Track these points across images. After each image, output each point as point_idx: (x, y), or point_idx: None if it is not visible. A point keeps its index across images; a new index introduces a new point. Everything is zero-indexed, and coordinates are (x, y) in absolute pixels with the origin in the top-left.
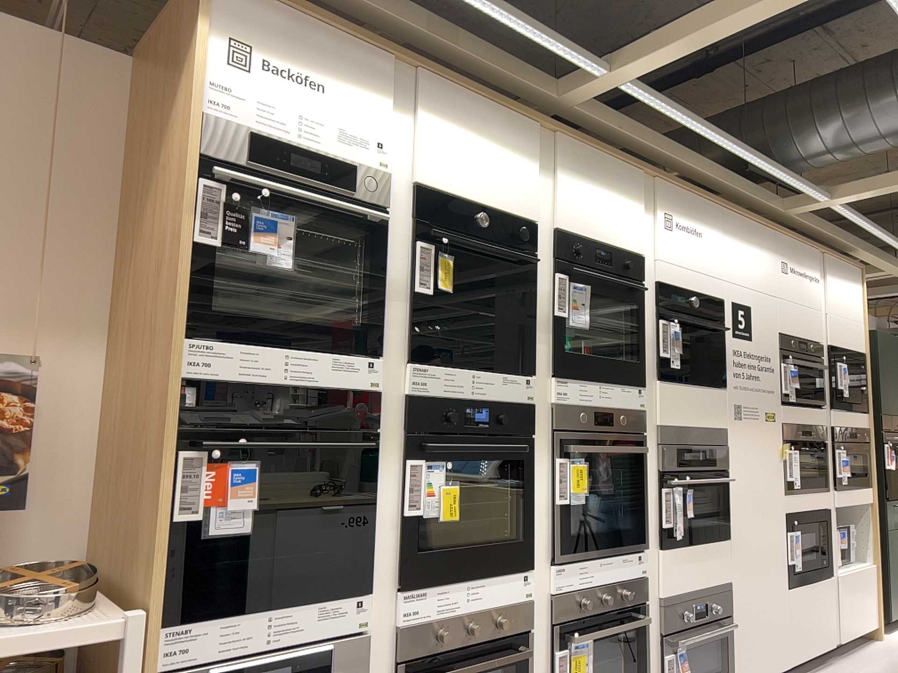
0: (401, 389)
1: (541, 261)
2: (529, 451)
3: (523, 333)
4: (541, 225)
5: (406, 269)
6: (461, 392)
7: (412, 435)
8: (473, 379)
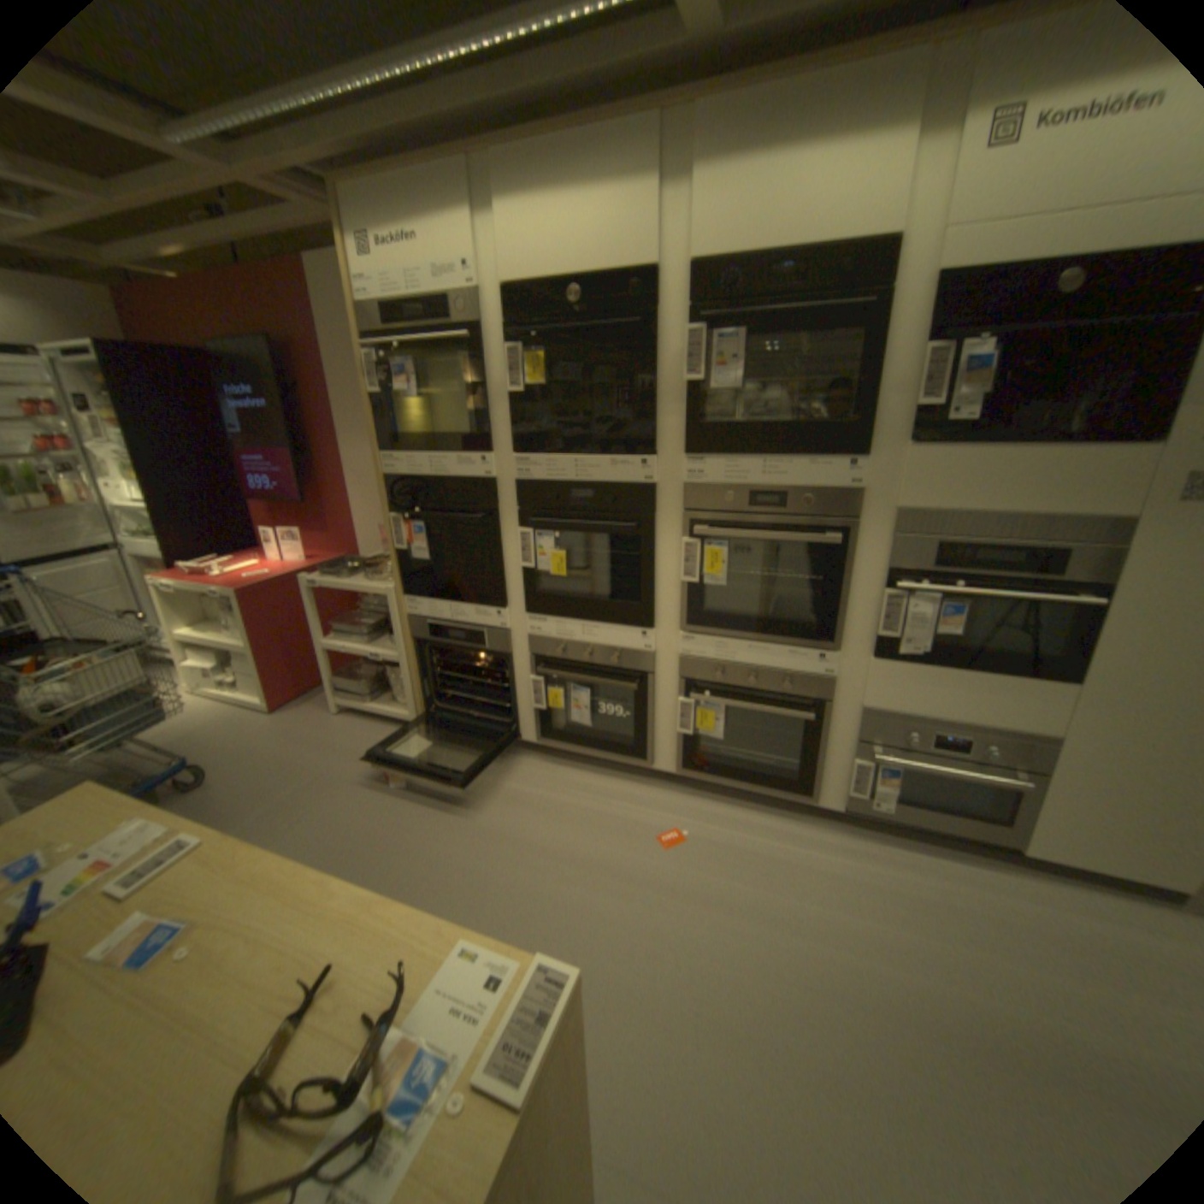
0: (511, 478)
1: (672, 313)
2: (650, 535)
3: (644, 411)
4: (674, 261)
5: (503, 373)
6: (564, 480)
7: (522, 515)
8: (575, 467)
